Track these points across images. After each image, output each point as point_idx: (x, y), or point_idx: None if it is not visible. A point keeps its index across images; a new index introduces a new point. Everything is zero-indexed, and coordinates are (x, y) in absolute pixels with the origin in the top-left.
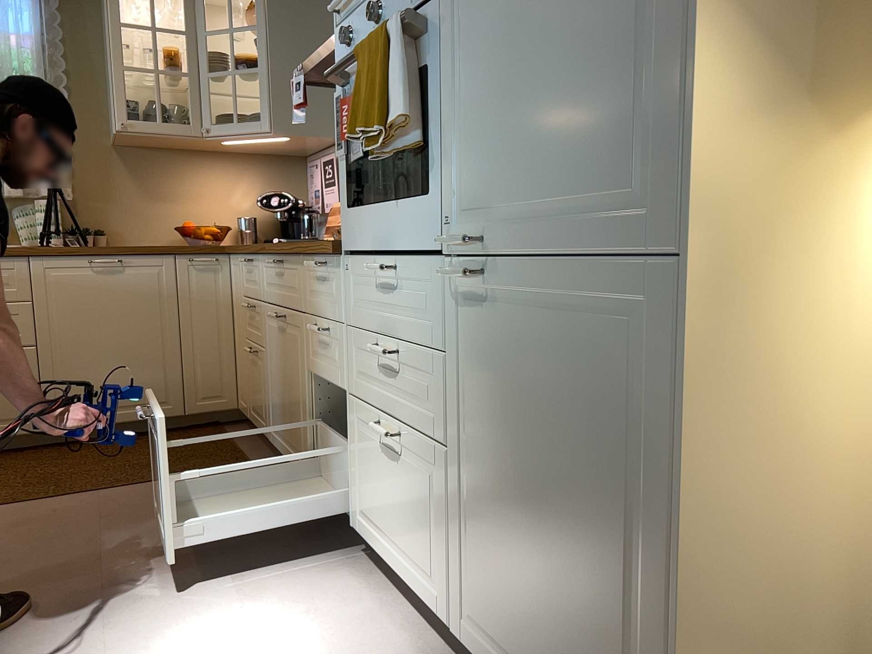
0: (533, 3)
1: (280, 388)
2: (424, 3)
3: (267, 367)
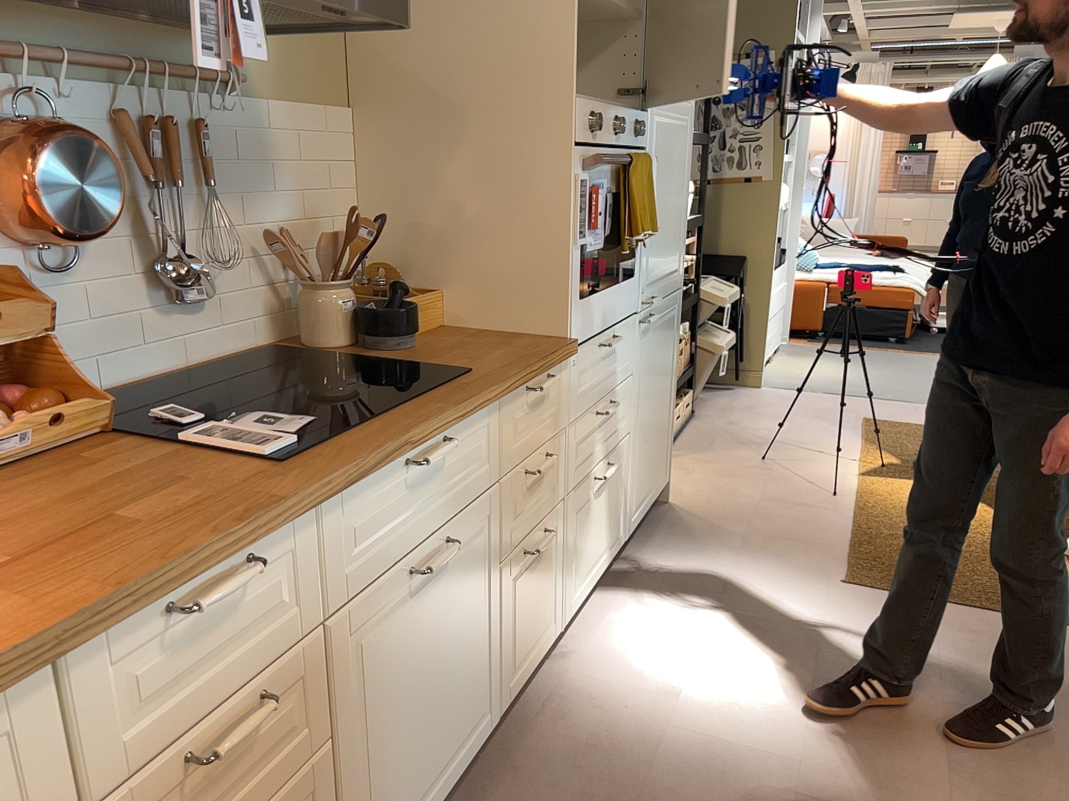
0: (666, 188)
1: (417, 708)
2: (637, 150)
3: (350, 757)
